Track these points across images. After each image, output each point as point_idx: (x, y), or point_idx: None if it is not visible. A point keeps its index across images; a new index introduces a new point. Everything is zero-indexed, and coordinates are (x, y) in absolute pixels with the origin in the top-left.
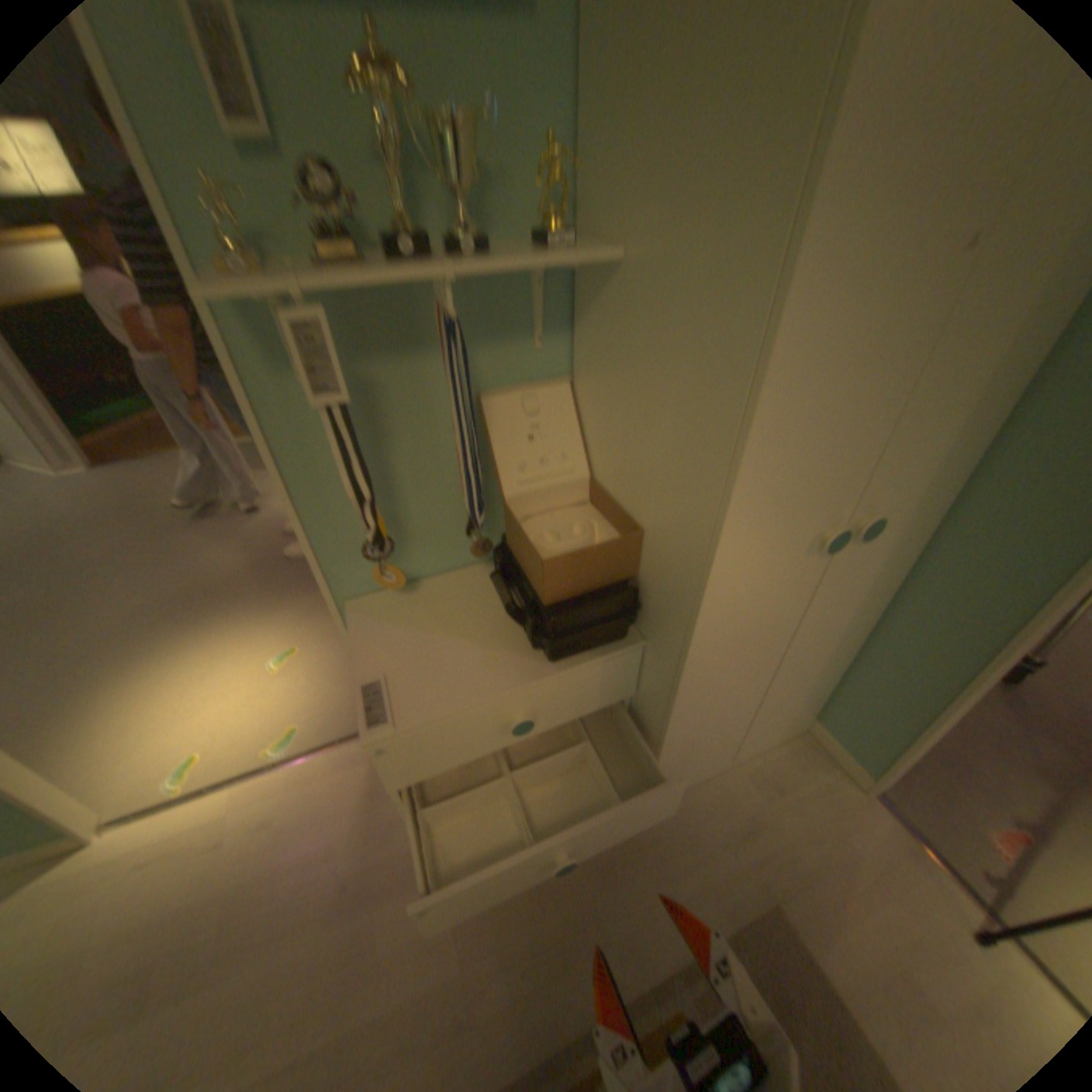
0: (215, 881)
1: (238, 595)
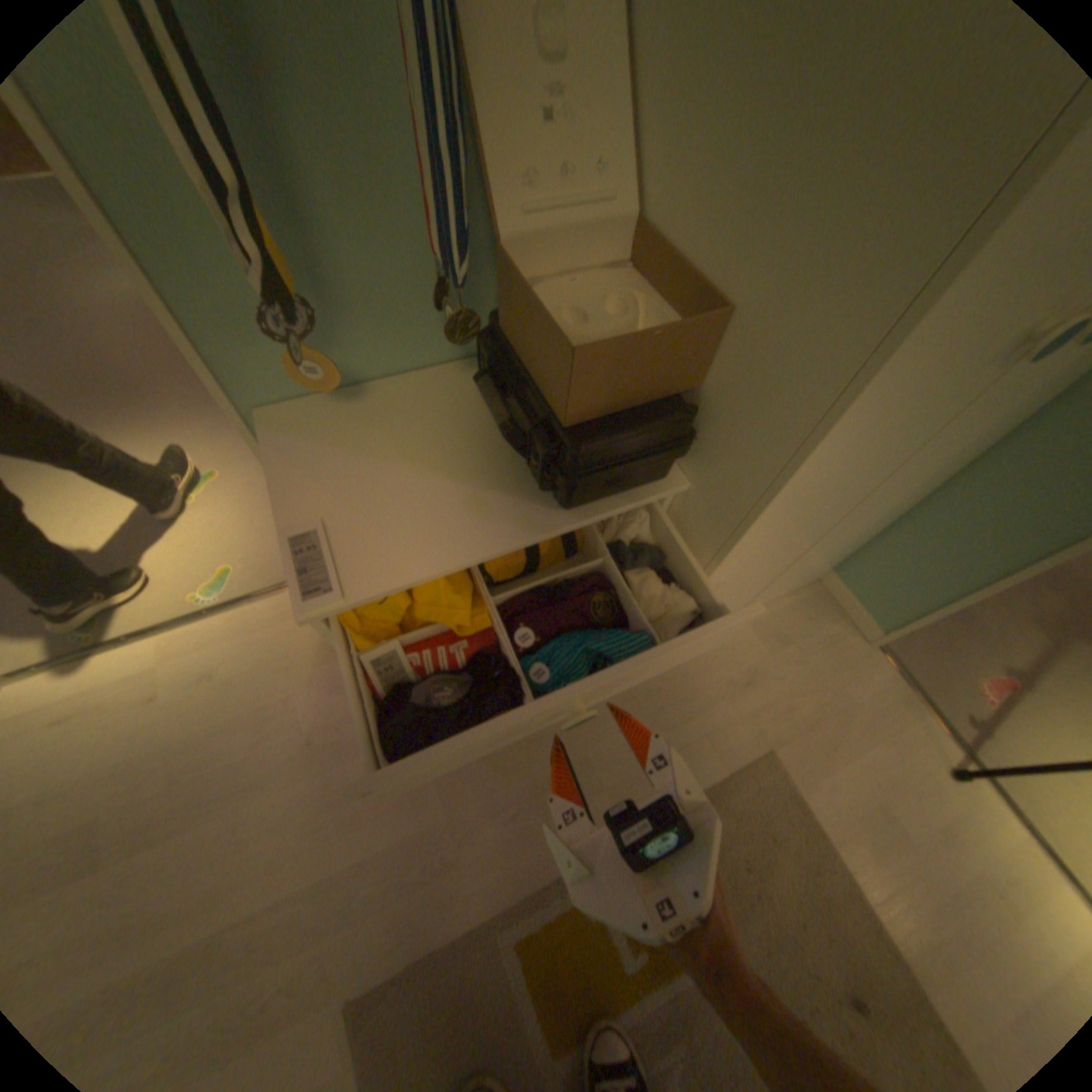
0: (157, 739)
1: (126, 403)
